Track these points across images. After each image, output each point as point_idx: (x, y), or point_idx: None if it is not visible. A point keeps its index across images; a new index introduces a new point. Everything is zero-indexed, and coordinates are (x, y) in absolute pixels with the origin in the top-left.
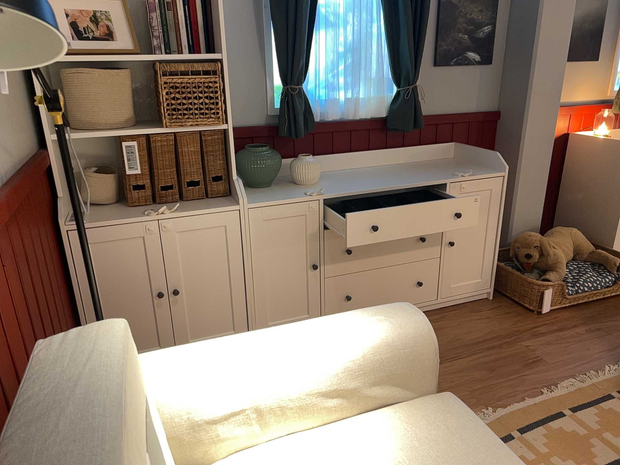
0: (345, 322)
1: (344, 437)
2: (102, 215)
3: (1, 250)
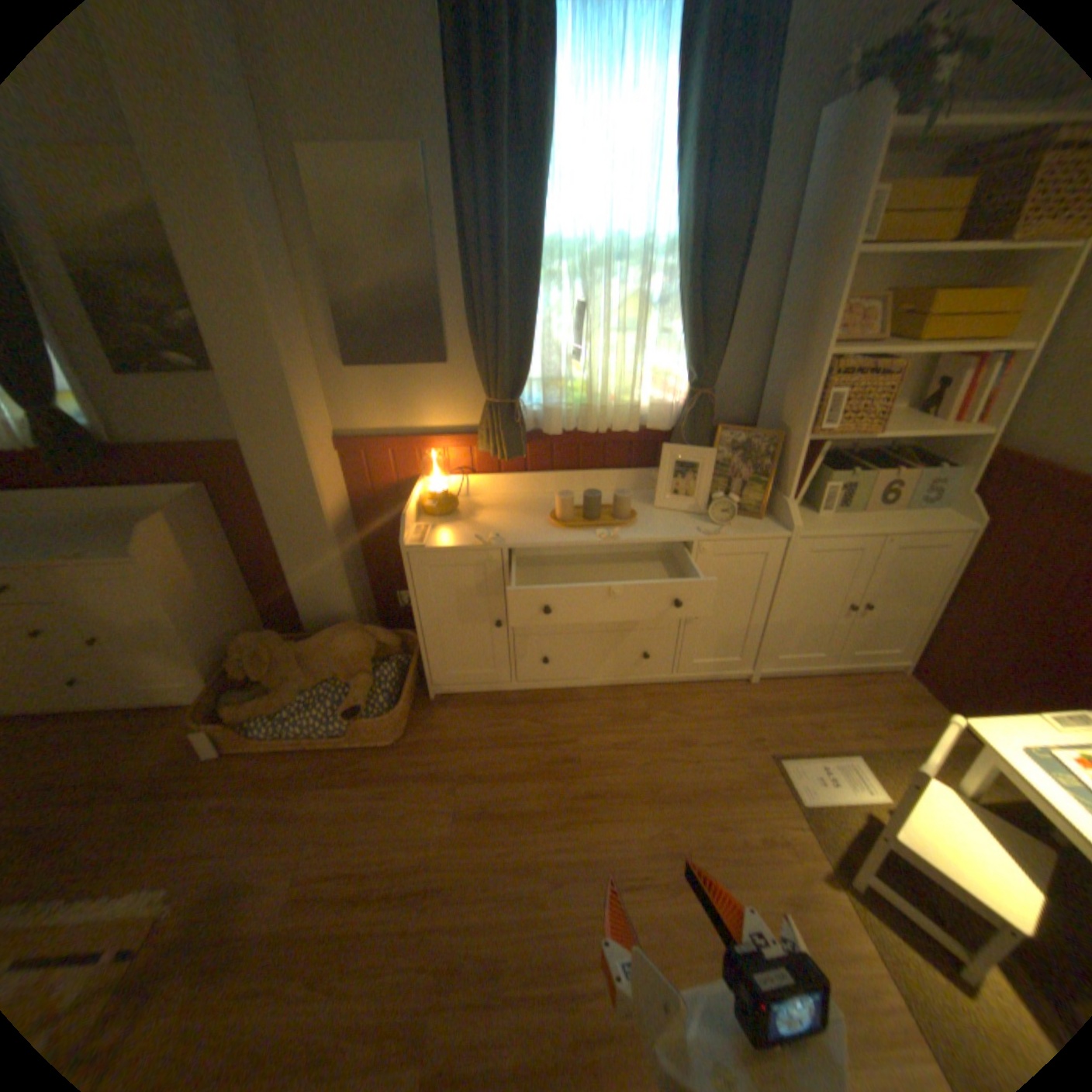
0: None
1: None
2: None
3: None
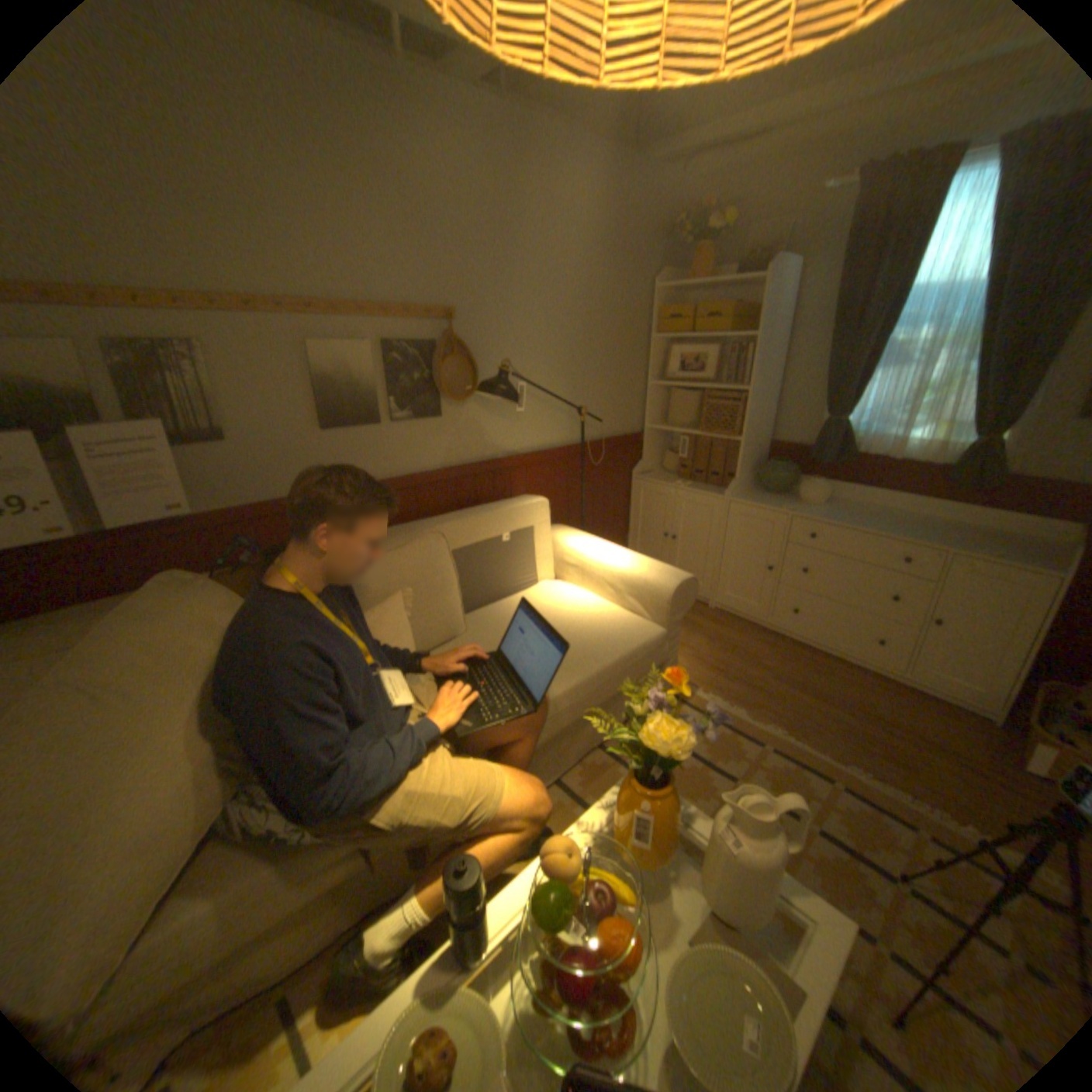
0: (648, 563)
1: (602, 605)
2: (659, 477)
3: (561, 469)
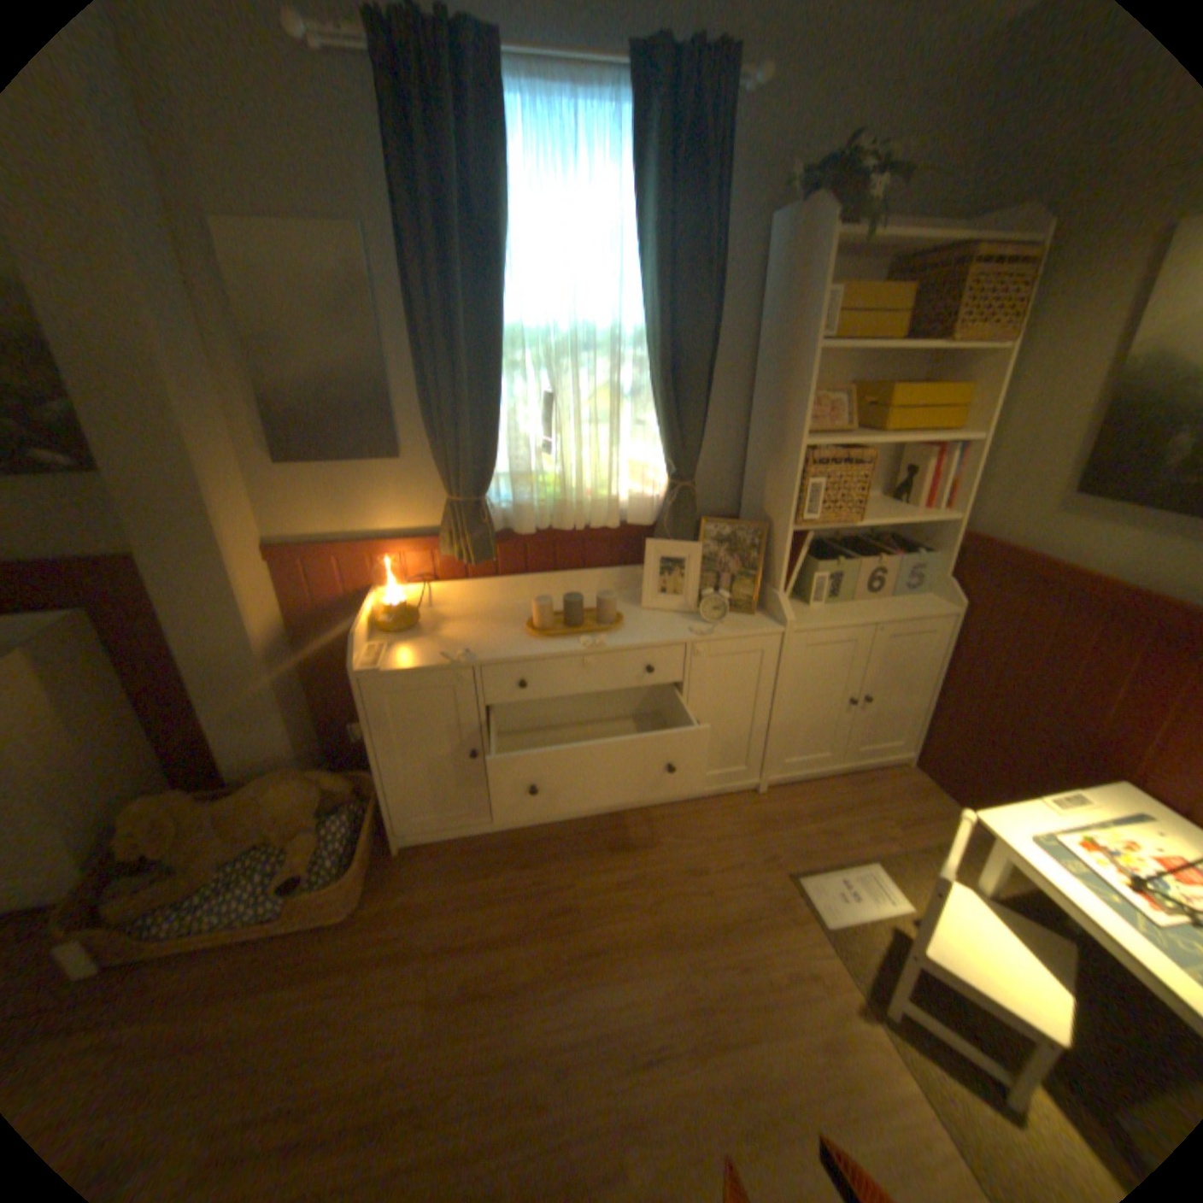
0: None
1: None
2: None
3: None
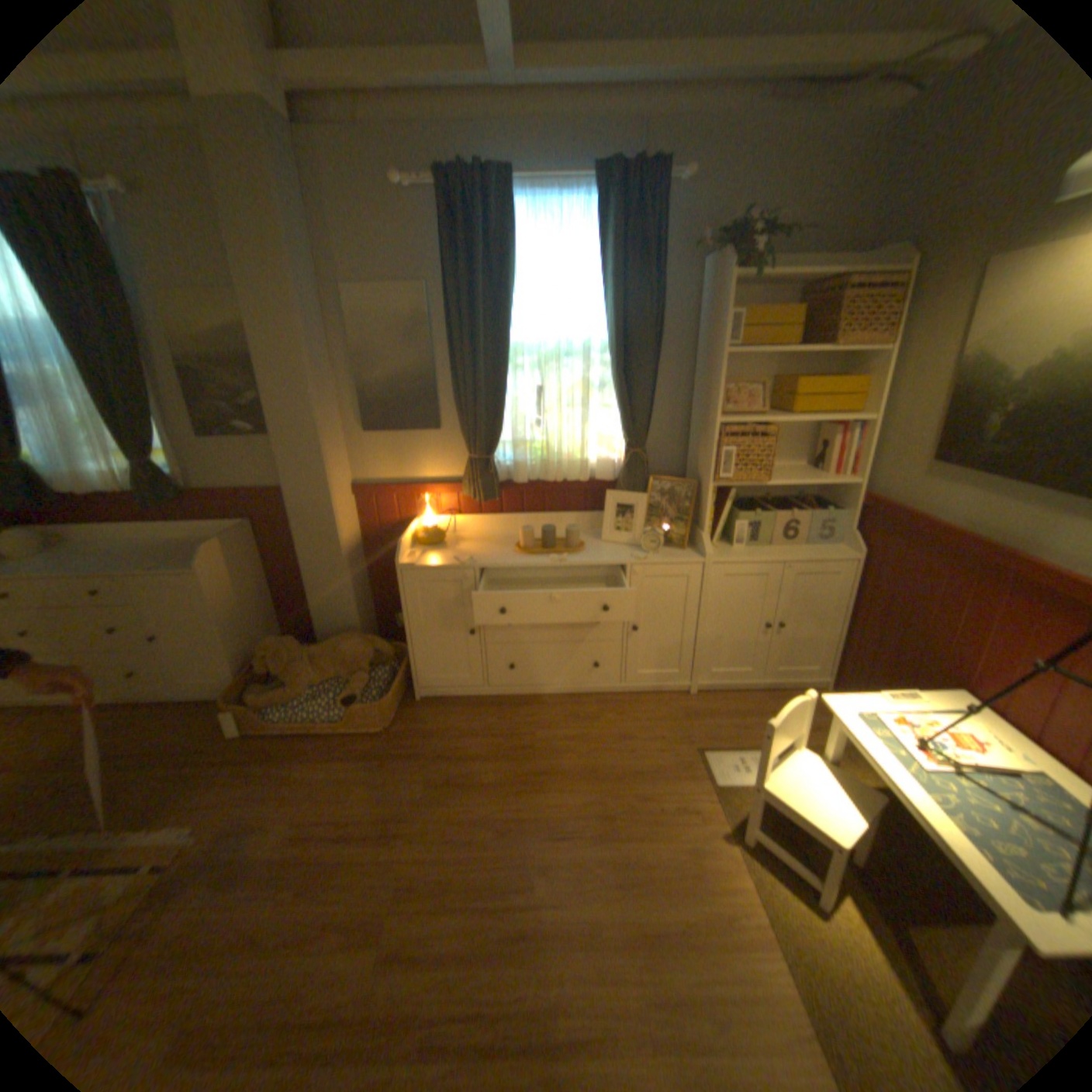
0: None
1: None
2: None
3: None
